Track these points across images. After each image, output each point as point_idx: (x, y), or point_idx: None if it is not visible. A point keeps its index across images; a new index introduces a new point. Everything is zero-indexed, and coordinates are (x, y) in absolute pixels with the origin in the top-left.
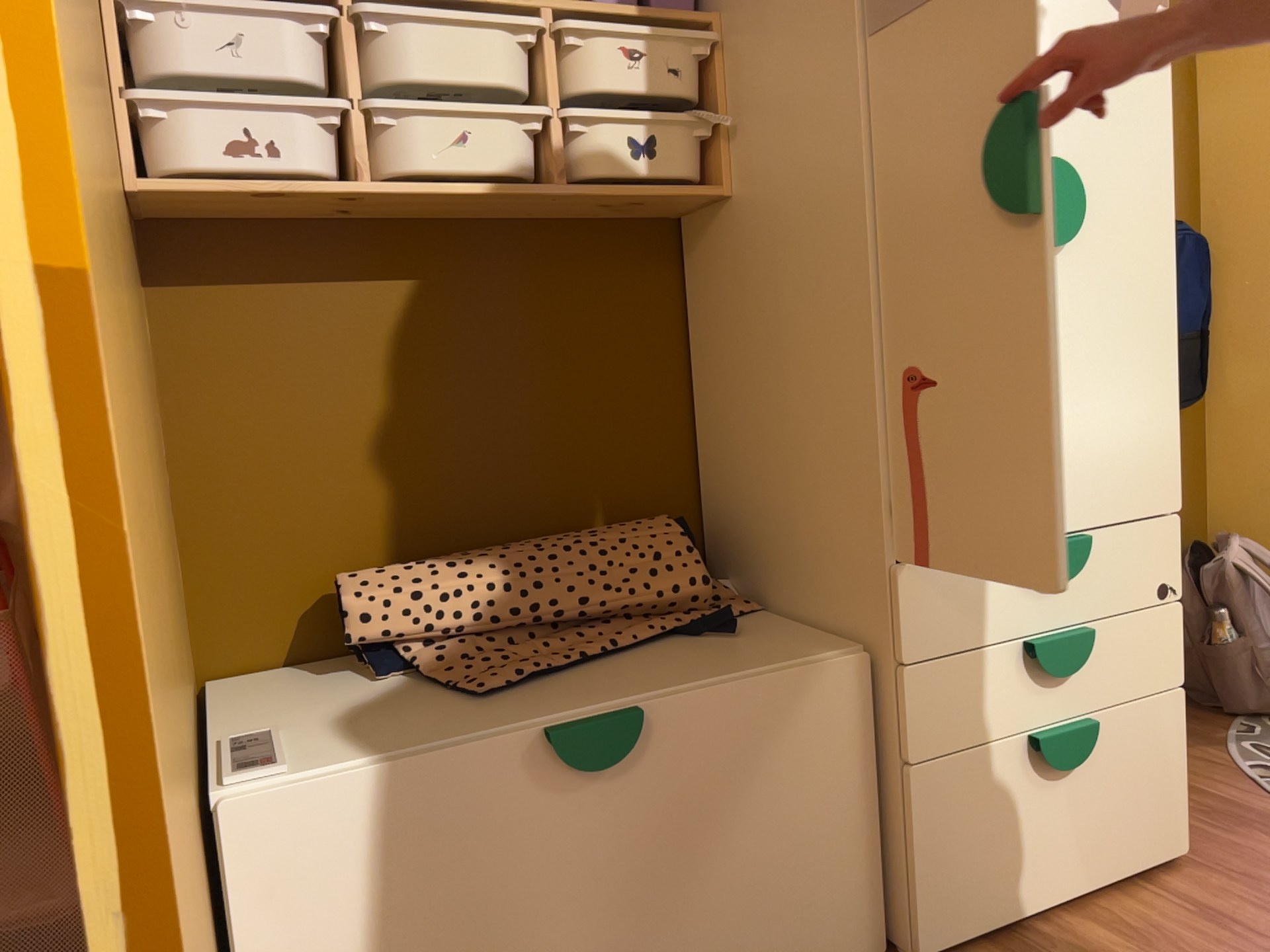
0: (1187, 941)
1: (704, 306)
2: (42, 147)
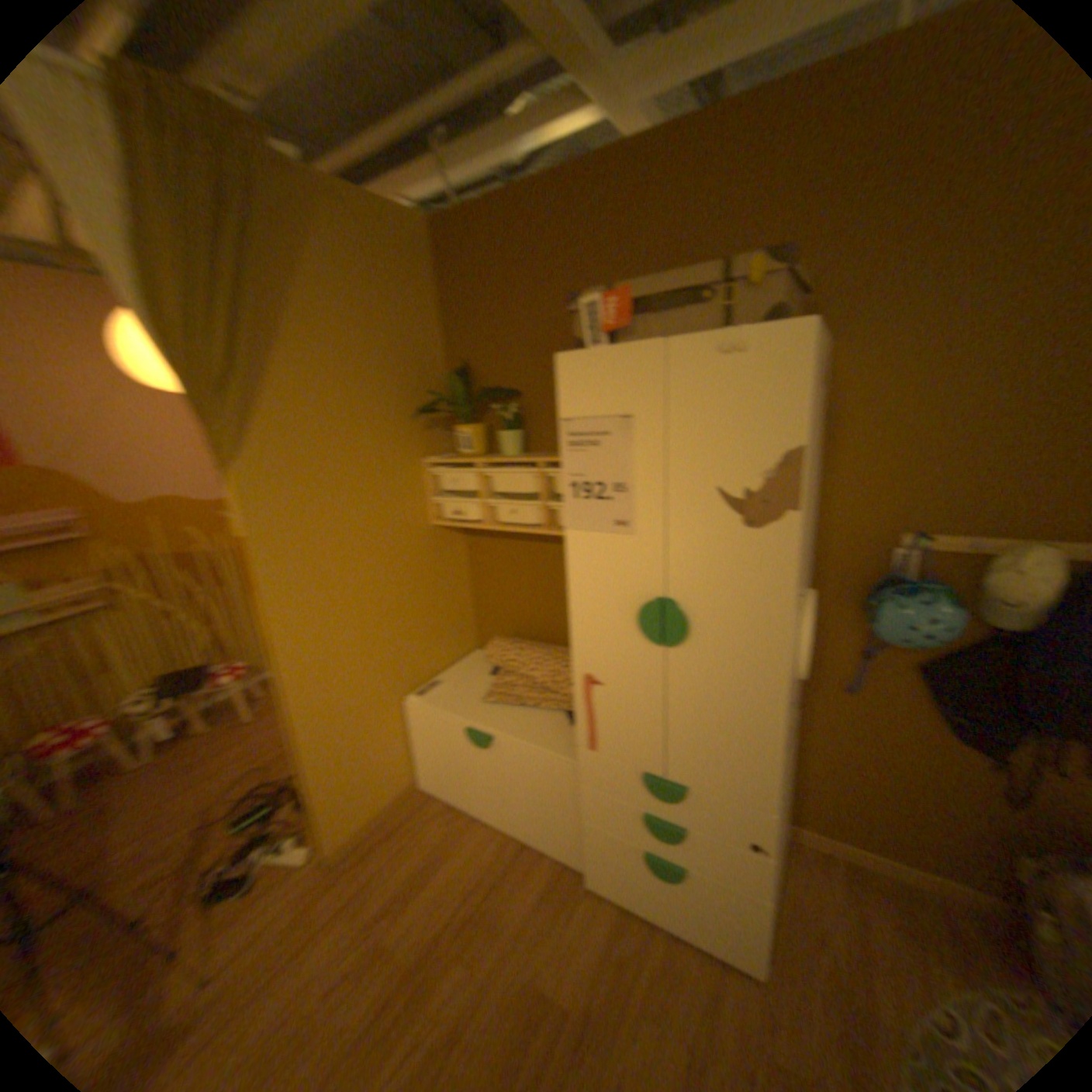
0: (675, 995)
1: None
2: (261, 616)
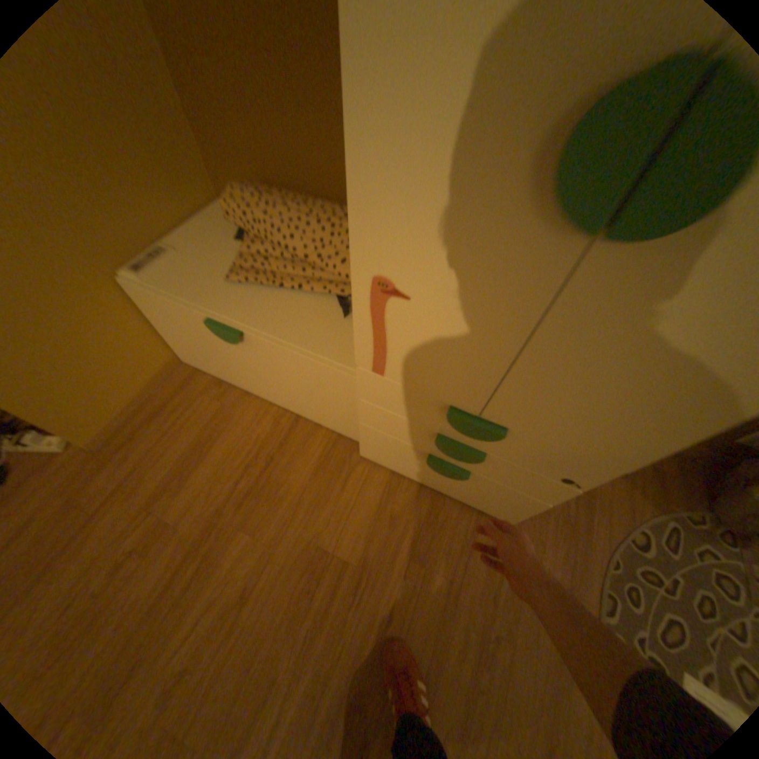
0: (439, 539)
1: None
2: None
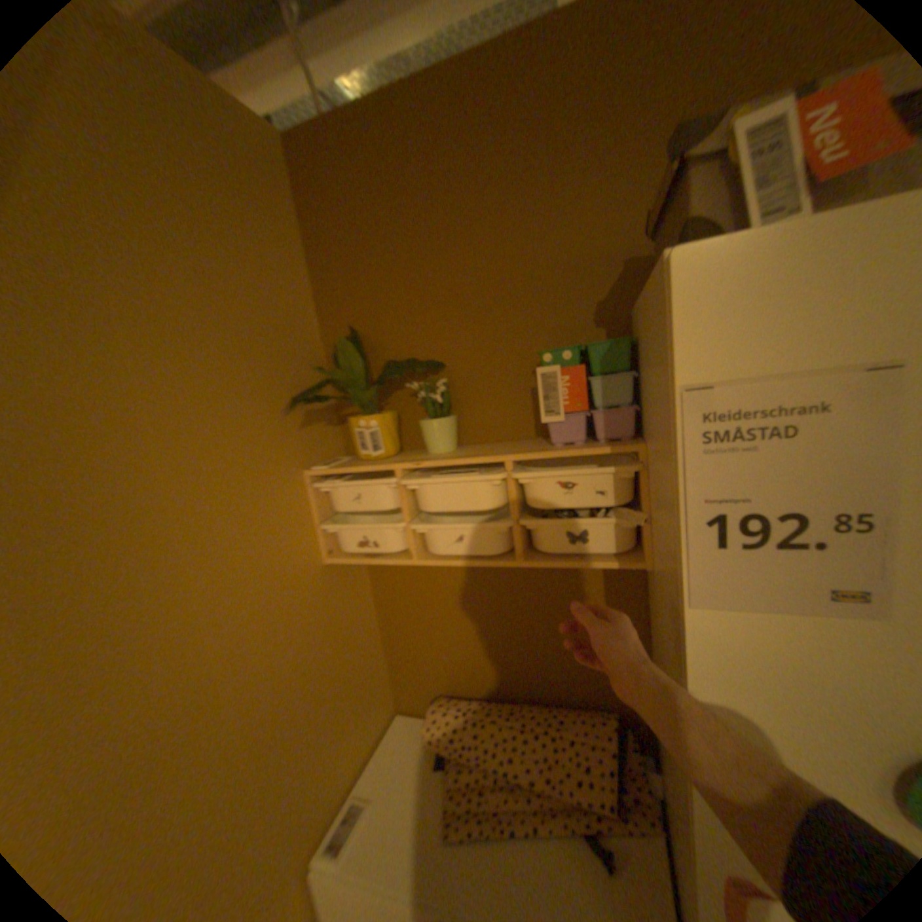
0: None
1: (653, 604)
2: None
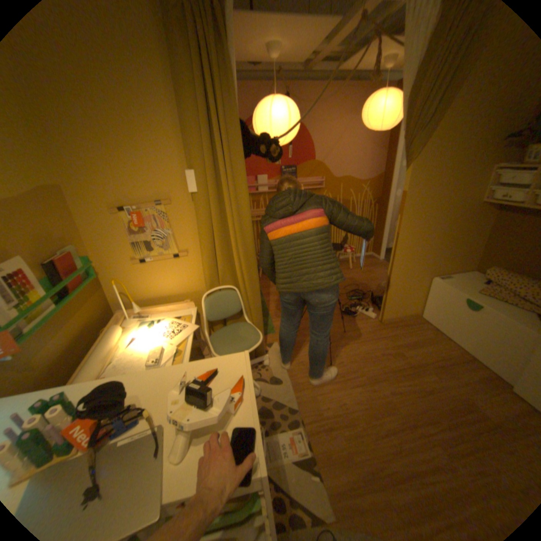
0: None
1: None
2: (400, 224)
